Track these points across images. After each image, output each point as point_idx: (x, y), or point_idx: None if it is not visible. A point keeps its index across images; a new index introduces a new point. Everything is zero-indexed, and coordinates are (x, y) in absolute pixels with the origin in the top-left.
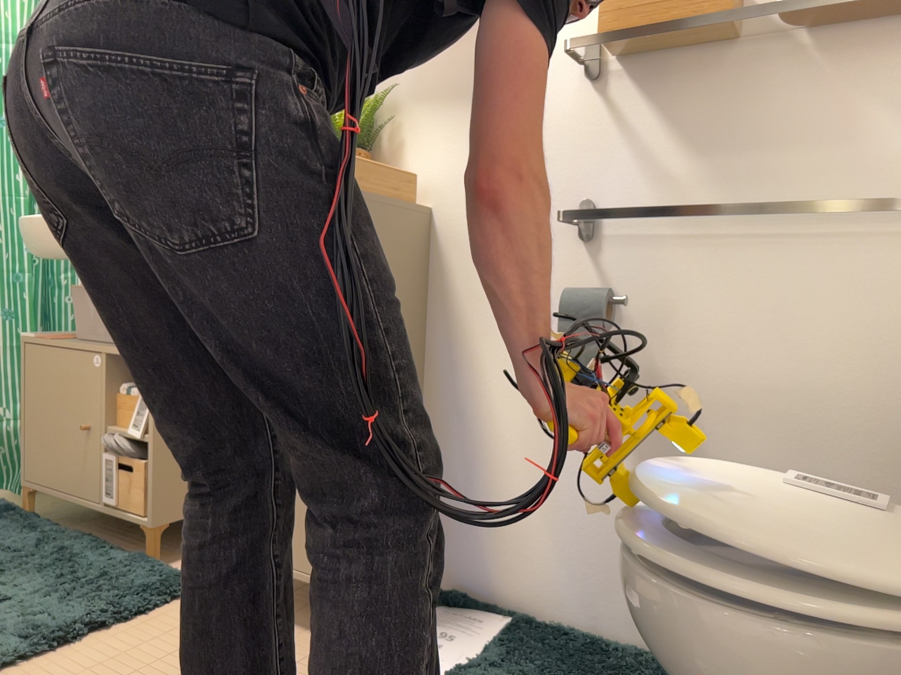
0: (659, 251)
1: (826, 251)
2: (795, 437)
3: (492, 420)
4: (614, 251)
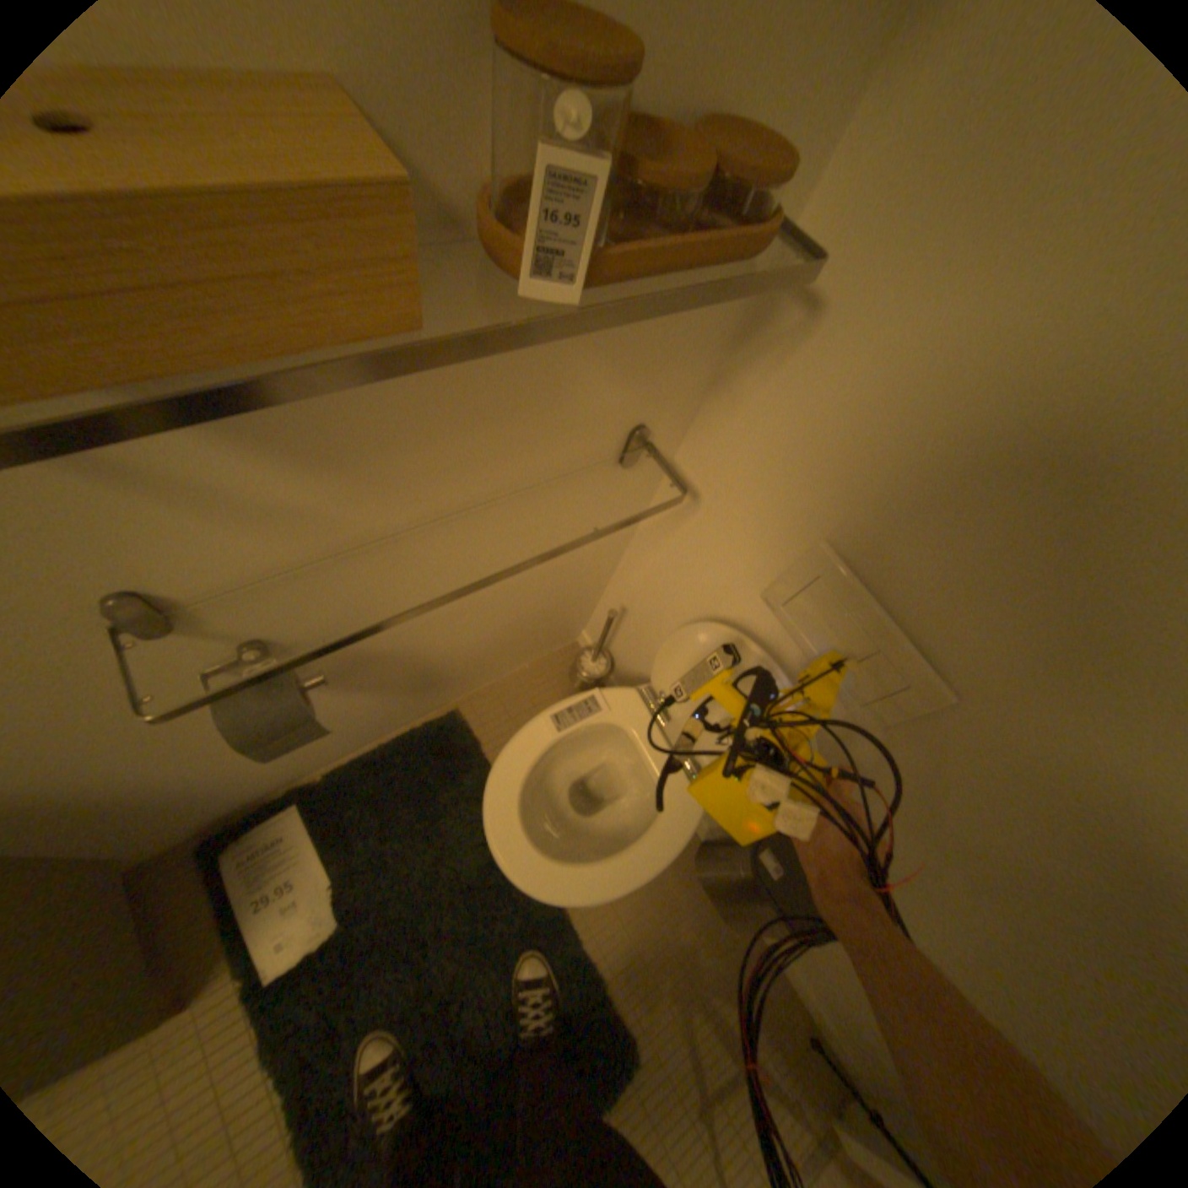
0: (318, 580)
1: (528, 505)
2: (497, 612)
3: (139, 785)
4: (235, 612)
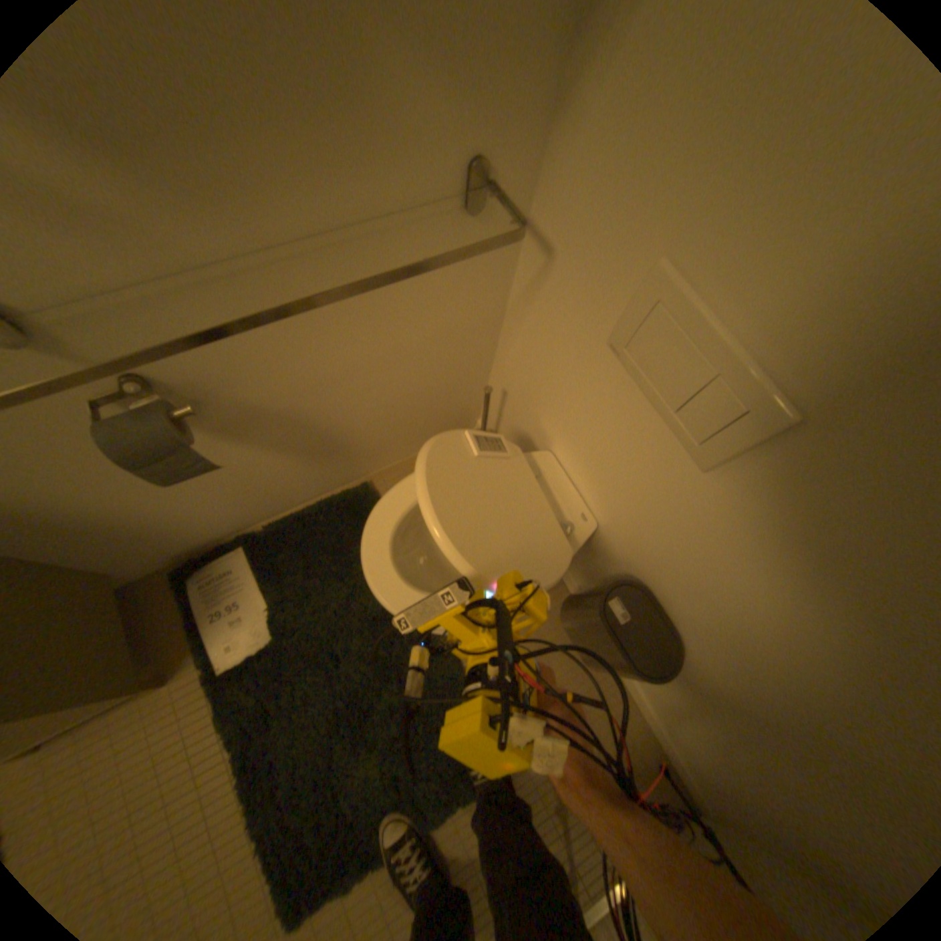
0: (167, 312)
1: (372, 252)
2: (379, 384)
3: (91, 510)
4: (91, 336)
